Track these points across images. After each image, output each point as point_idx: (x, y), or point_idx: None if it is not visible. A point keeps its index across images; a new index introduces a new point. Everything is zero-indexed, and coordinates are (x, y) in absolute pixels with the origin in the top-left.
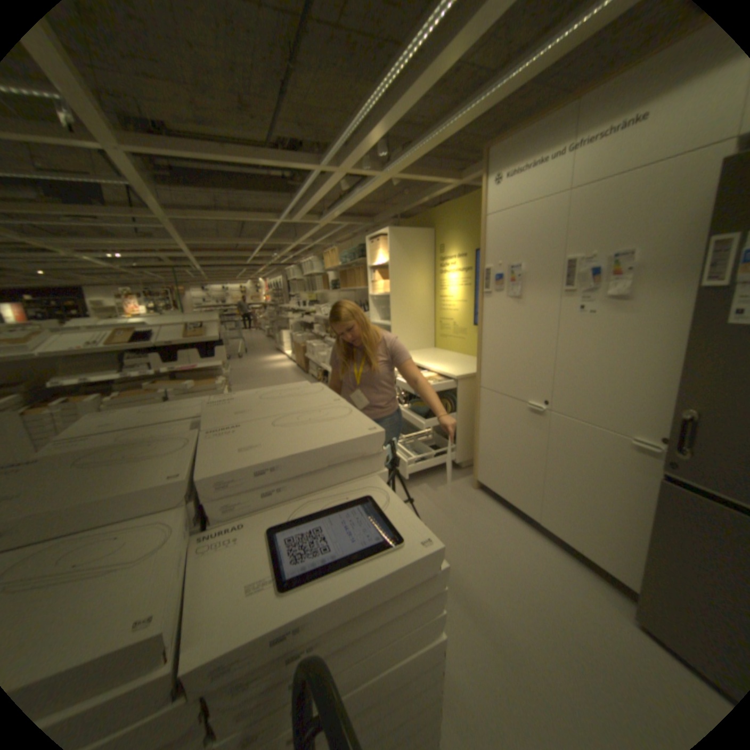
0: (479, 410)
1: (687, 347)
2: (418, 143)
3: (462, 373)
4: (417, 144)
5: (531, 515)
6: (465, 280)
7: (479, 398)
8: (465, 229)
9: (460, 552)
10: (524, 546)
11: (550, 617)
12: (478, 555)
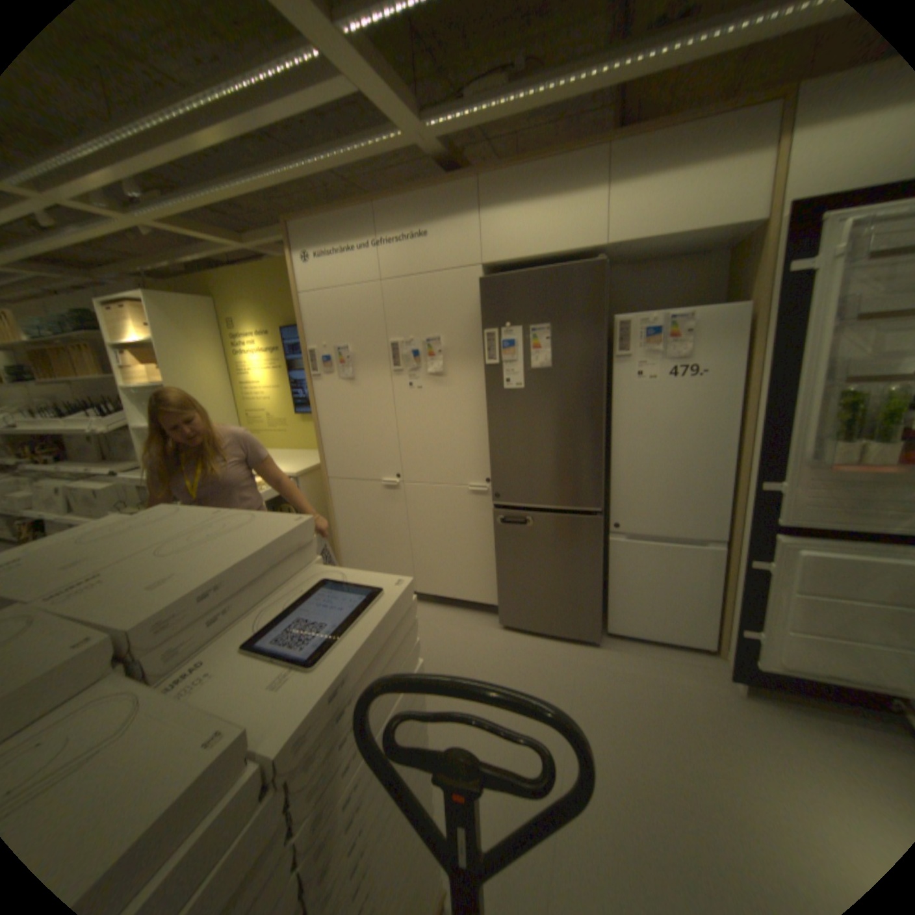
0: (330, 504)
1: (485, 409)
2: (190, 194)
3: (299, 469)
4: (186, 194)
5: None
6: (271, 362)
7: (328, 491)
8: (258, 303)
9: None
10: None
11: (447, 660)
12: None
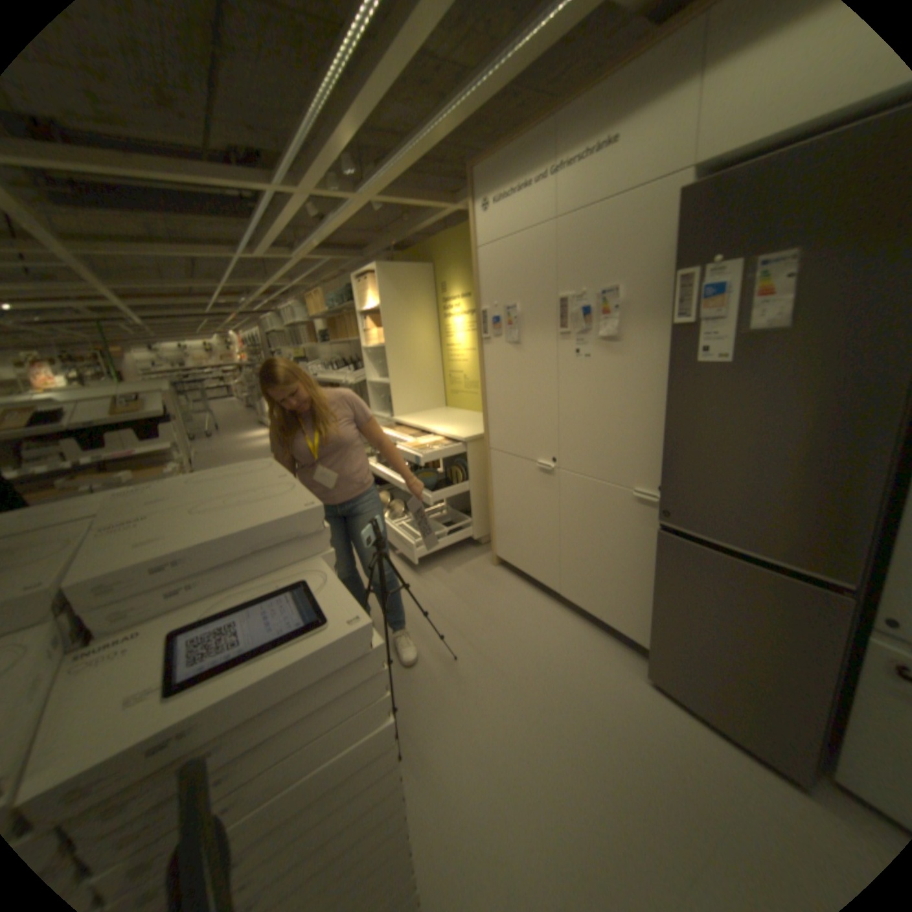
0: (490, 475)
1: (671, 389)
2: (392, 159)
3: (471, 434)
4: (391, 160)
5: (550, 586)
6: (472, 324)
7: (489, 461)
8: (466, 264)
9: (473, 638)
10: (544, 621)
11: (565, 690)
12: (493, 638)
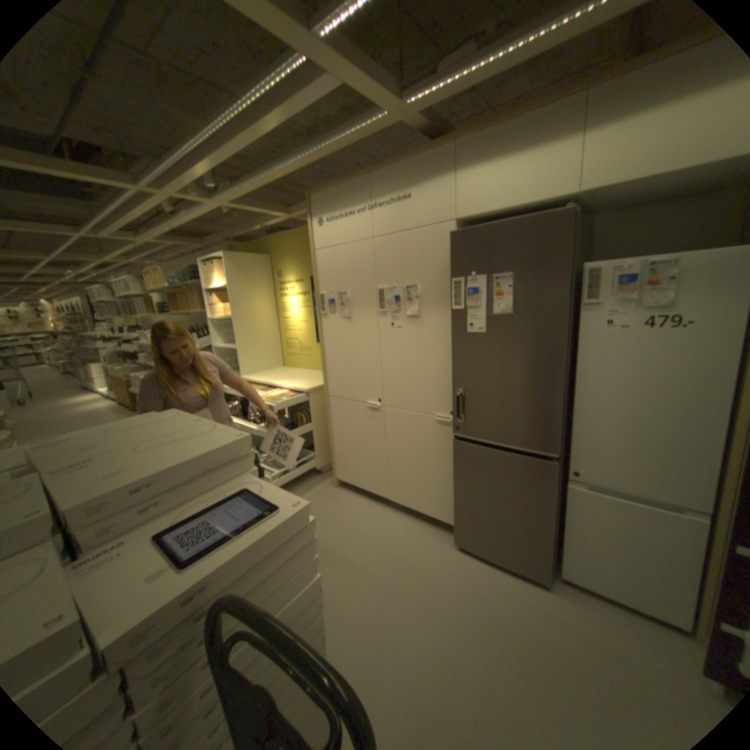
0: (329, 417)
1: (453, 349)
2: (245, 181)
3: (311, 386)
4: (244, 182)
5: (381, 495)
6: (304, 303)
7: (328, 406)
8: (298, 258)
9: (328, 544)
10: (379, 521)
11: (402, 566)
12: (344, 541)
